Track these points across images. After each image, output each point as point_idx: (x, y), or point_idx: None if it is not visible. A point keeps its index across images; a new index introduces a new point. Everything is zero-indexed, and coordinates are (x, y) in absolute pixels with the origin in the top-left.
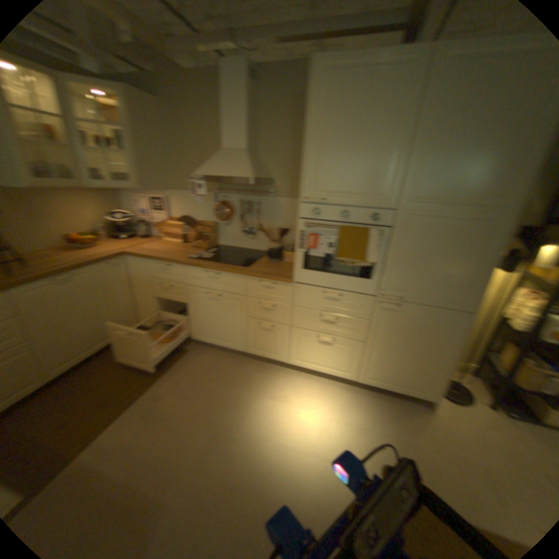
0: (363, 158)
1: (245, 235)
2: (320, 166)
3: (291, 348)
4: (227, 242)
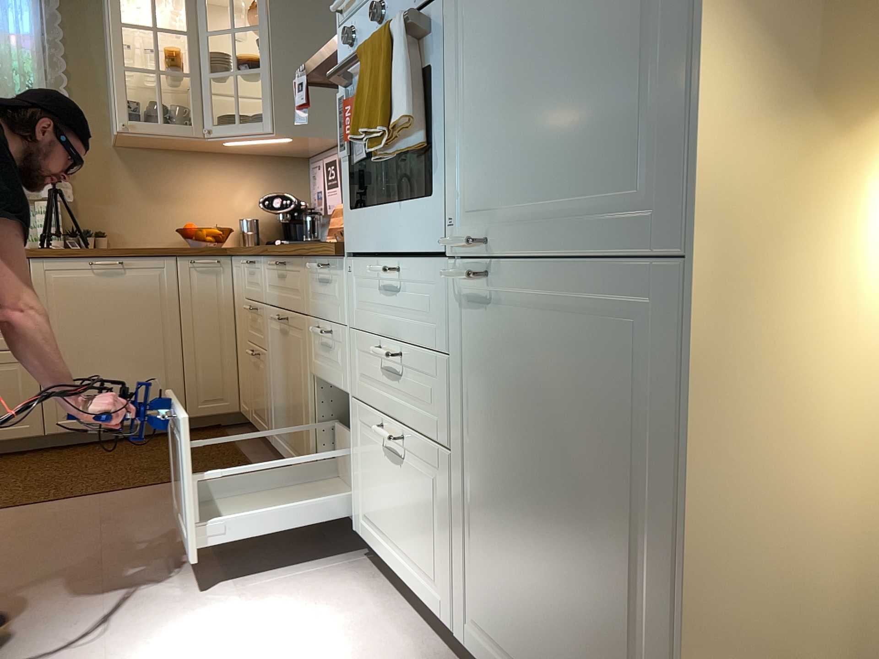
0: None
1: None
2: None
3: (355, 476)
4: None
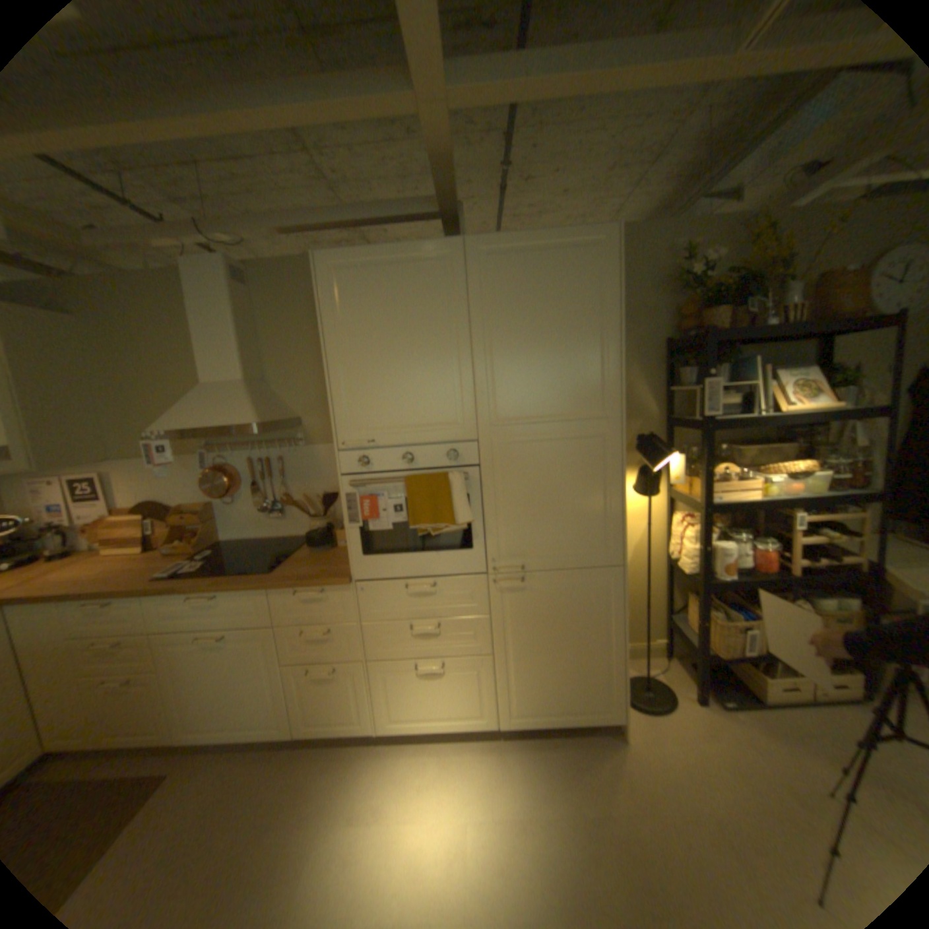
0: (413, 378)
1: (262, 516)
2: (353, 395)
3: (372, 704)
4: (230, 534)
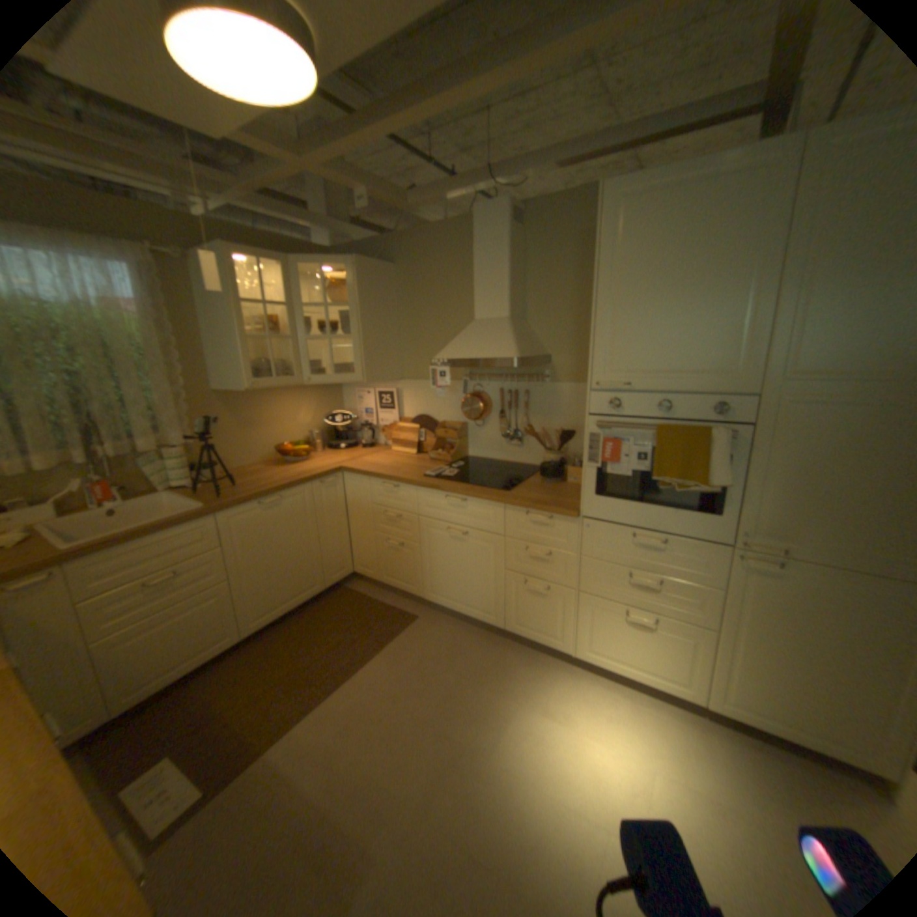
0: (690, 315)
1: (502, 440)
2: (616, 333)
3: (576, 629)
4: (475, 451)
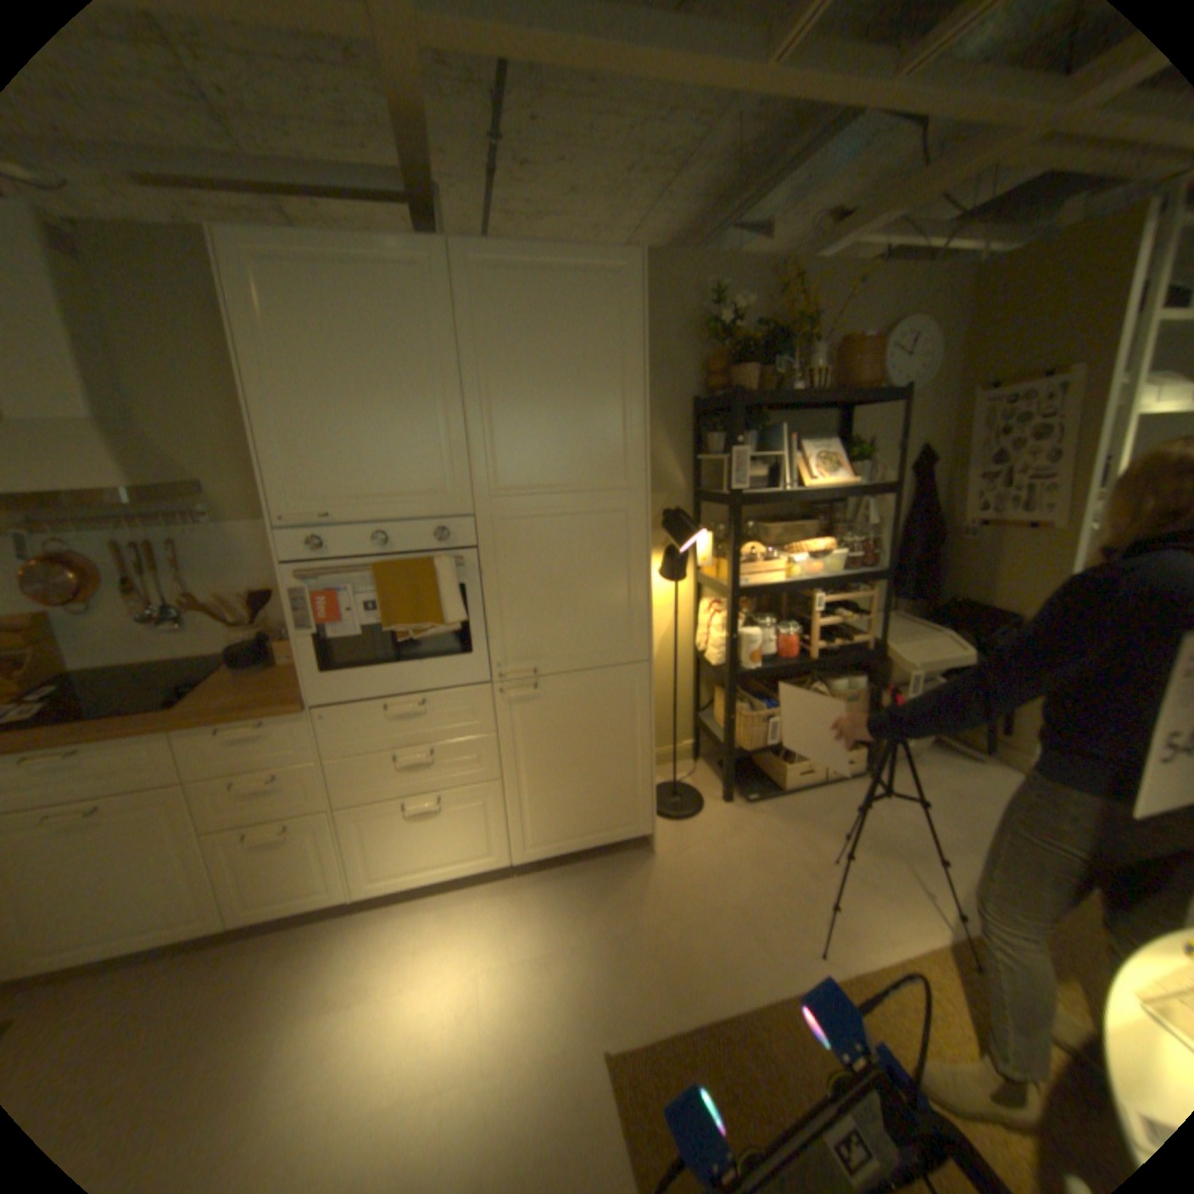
0: (381, 429)
1: (141, 630)
2: (290, 450)
3: (343, 864)
4: (84, 661)
